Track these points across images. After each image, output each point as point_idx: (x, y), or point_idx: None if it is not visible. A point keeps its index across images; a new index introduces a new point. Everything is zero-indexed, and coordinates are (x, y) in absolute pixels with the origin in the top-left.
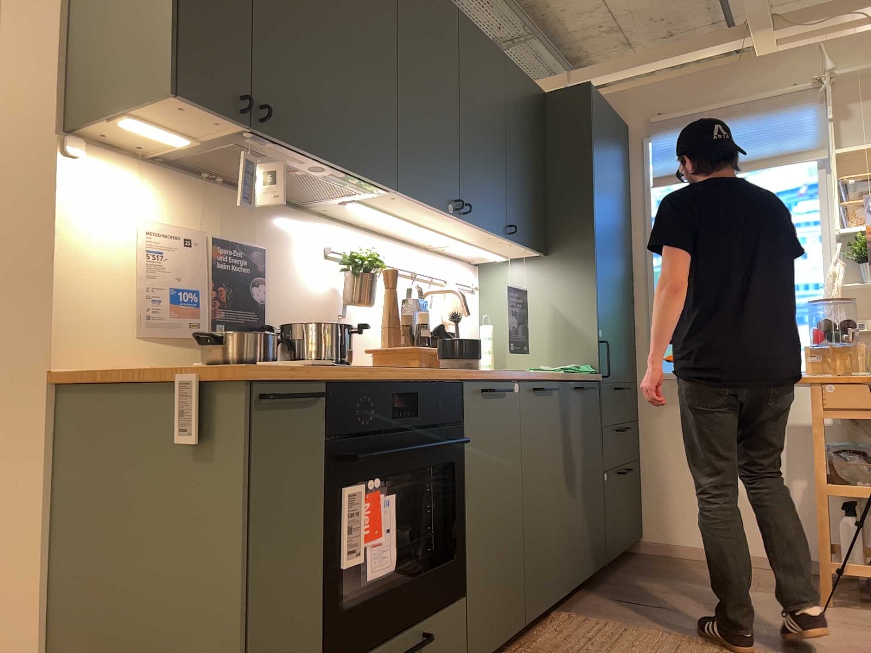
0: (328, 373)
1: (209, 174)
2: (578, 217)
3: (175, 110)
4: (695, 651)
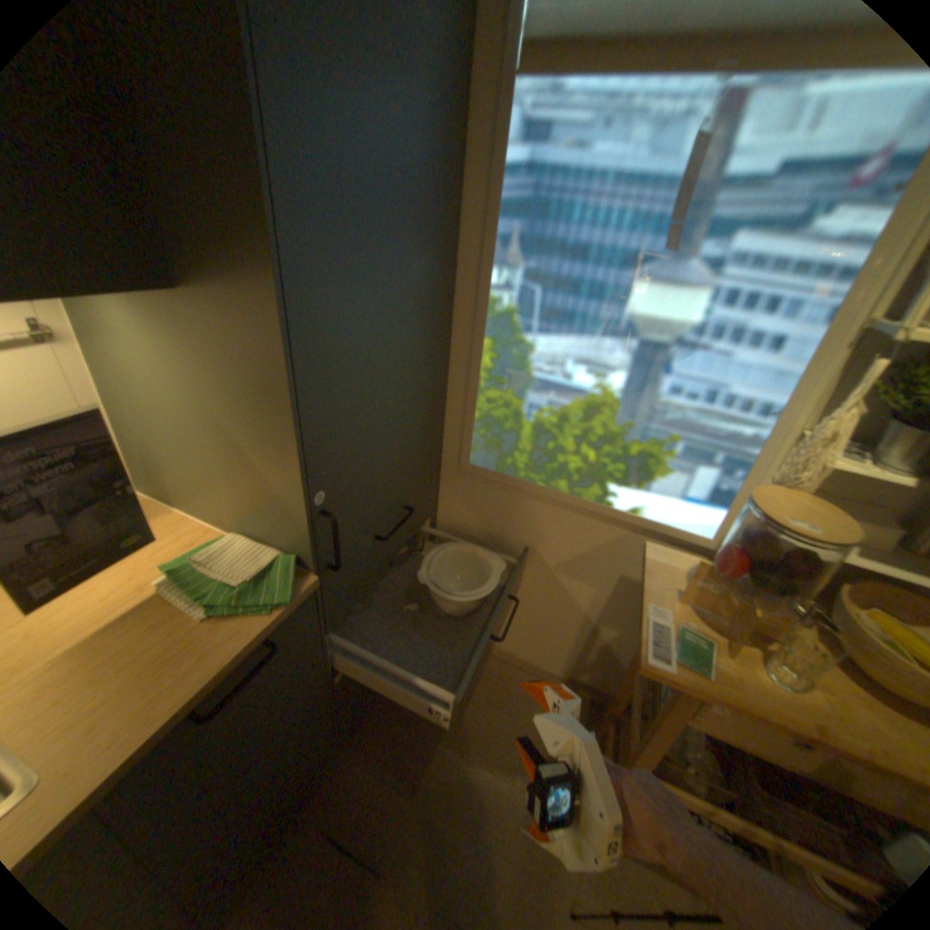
0: None
1: None
2: (225, 180)
3: None
4: None
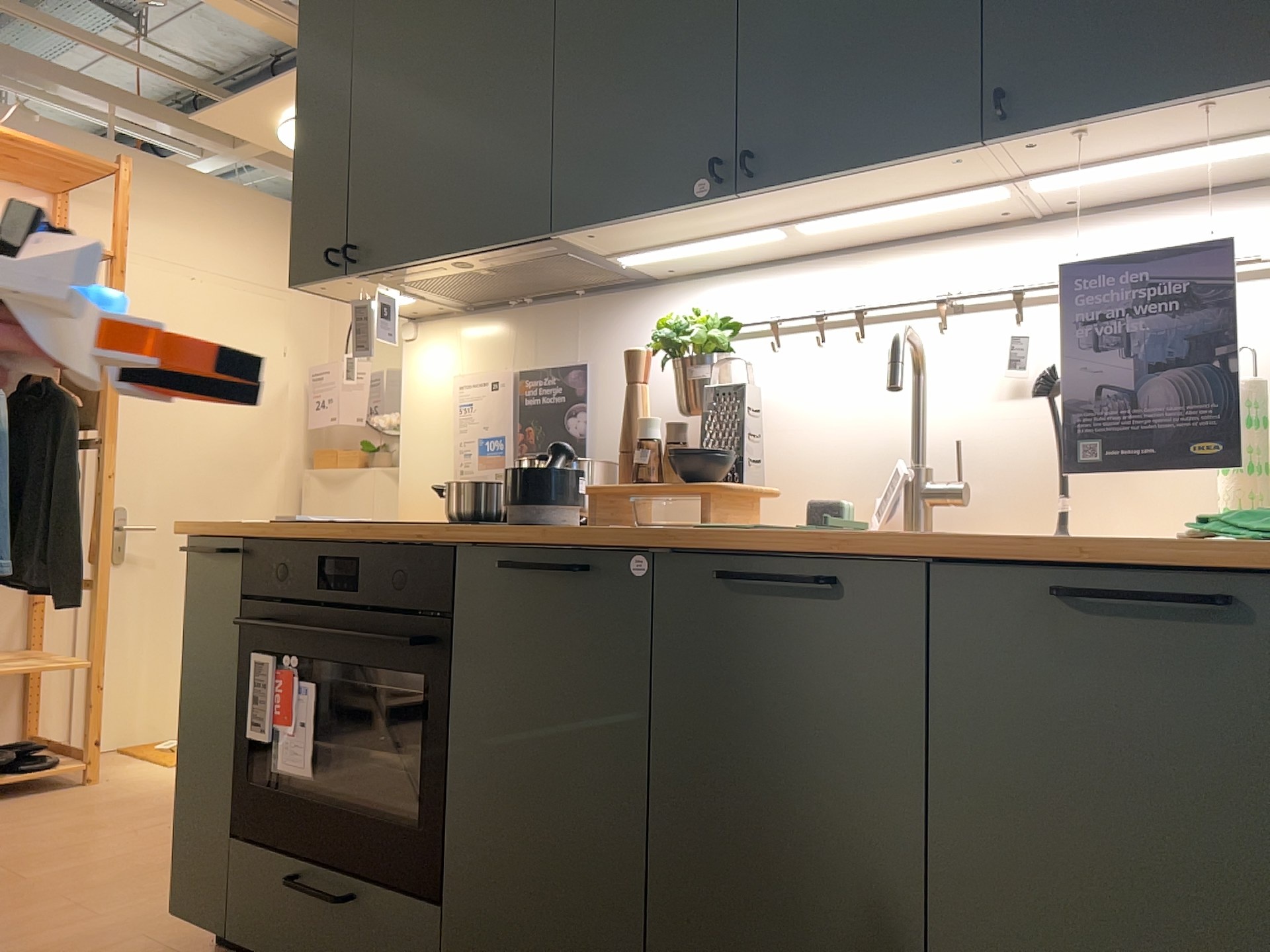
0: (235, 529)
1: (511, 300)
2: None
3: (328, 290)
4: None
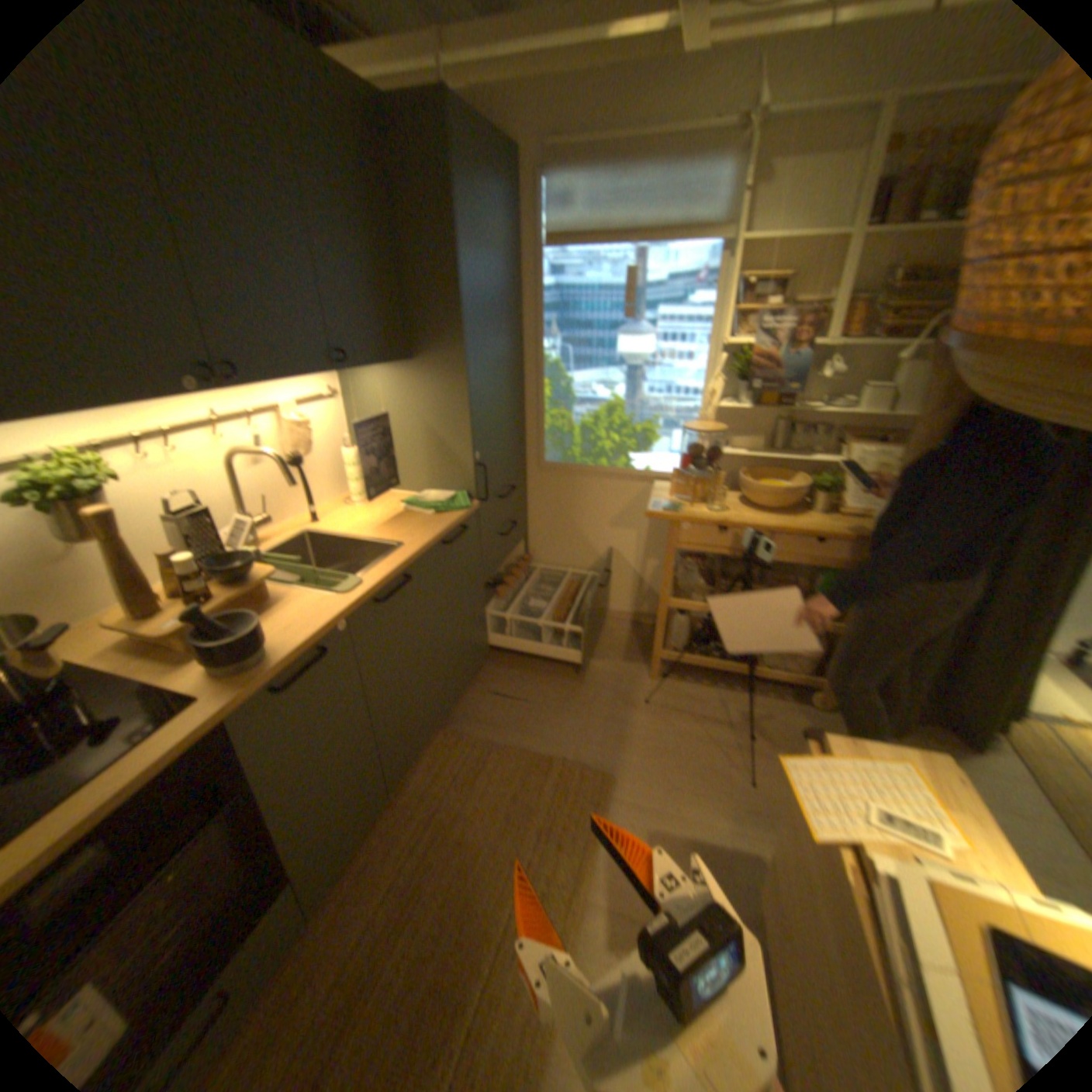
0: None
1: None
2: (444, 316)
3: None
4: (538, 785)
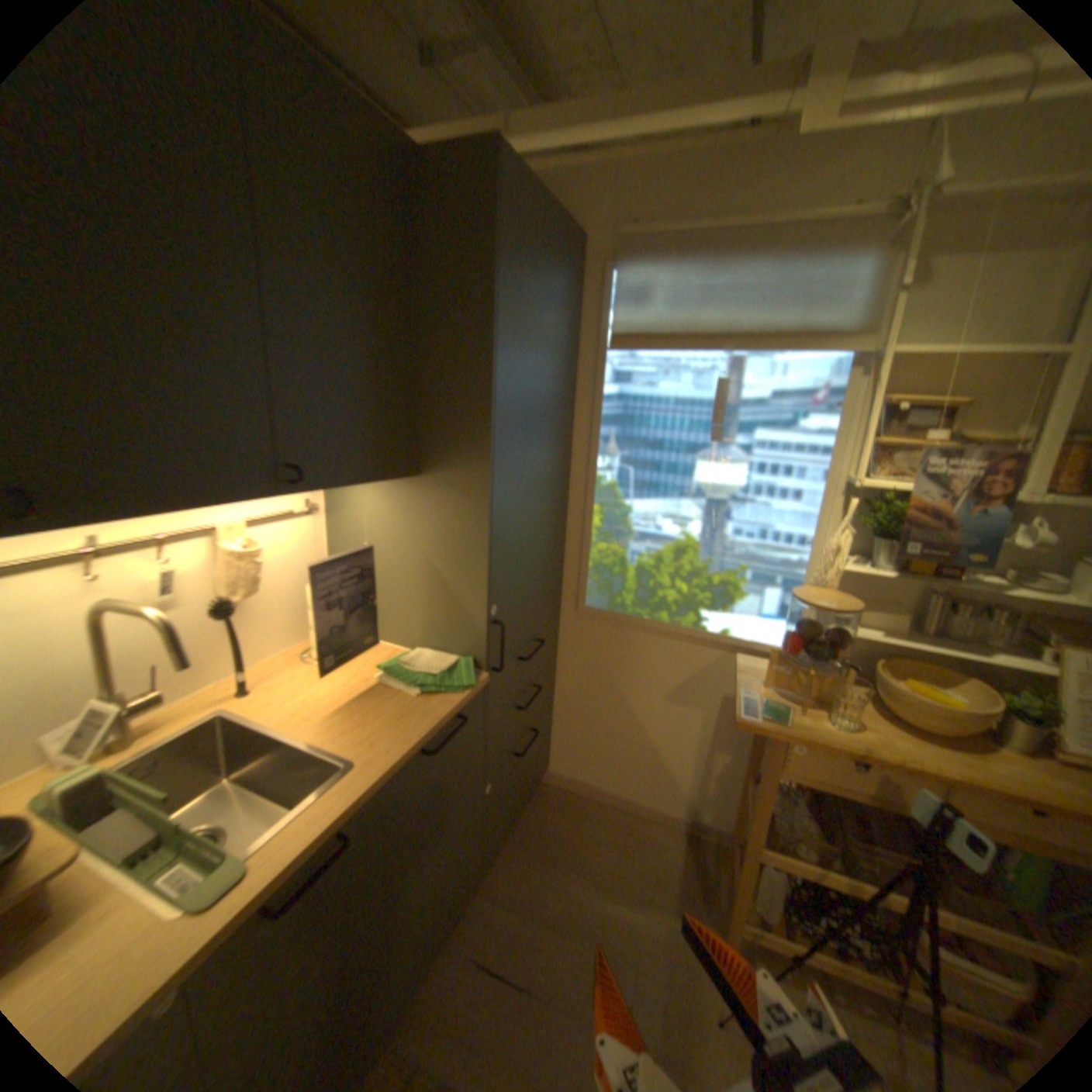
0: None
1: None
2: (468, 422)
3: None
4: None
